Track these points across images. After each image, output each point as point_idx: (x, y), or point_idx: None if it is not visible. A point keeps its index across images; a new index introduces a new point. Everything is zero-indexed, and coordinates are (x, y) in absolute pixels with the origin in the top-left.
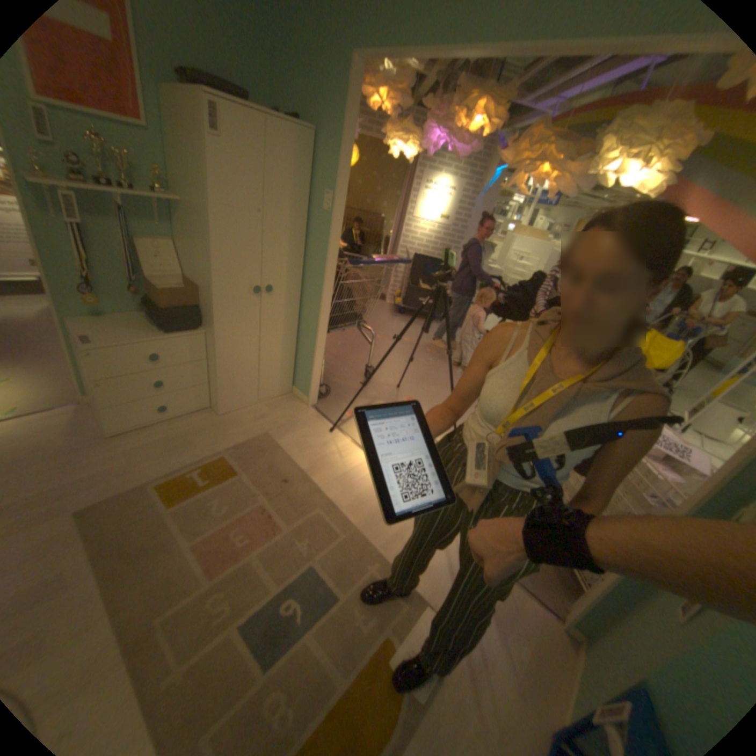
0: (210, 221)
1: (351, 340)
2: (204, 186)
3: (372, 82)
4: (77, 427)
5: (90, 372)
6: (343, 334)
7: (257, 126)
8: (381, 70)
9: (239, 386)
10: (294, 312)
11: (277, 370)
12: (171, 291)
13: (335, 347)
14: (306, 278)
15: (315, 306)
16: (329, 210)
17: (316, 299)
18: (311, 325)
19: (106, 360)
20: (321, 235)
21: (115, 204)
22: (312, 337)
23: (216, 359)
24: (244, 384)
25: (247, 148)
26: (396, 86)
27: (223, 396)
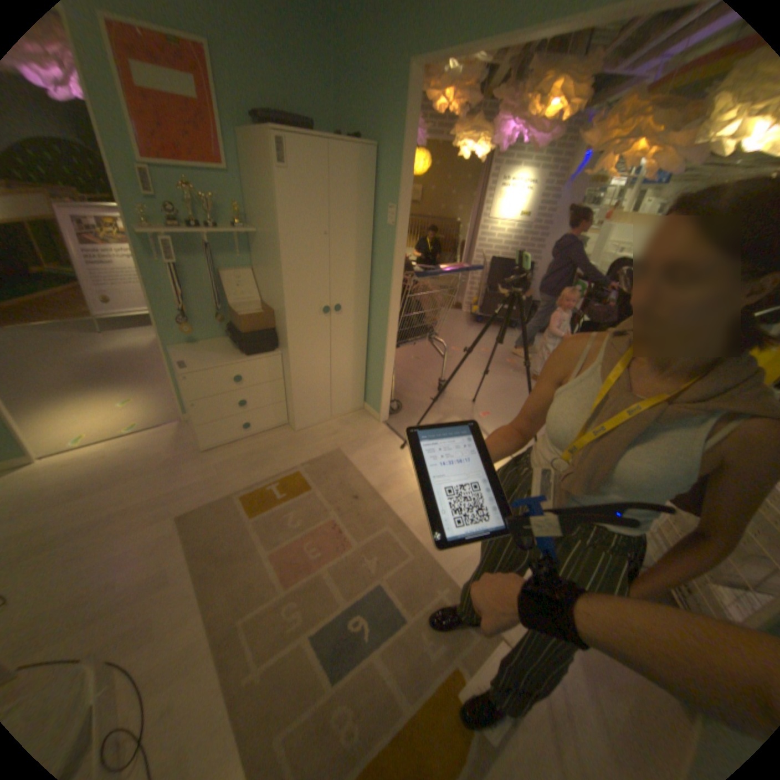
0: (281, 248)
1: (424, 353)
2: (275, 216)
3: (438, 84)
4: (179, 441)
5: (187, 393)
6: (416, 347)
7: (321, 152)
8: (446, 70)
9: (313, 403)
10: (363, 329)
11: (349, 386)
12: (251, 316)
13: (408, 360)
14: (374, 294)
15: (383, 321)
16: (393, 224)
17: (384, 314)
18: (379, 341)
19: (199, 382)
20: (386, 249)
21: (203, 241)
22: (381, 353)
23: (292, 378)
24: (318, 401)
25: (312, 174)
26: (463, 83)
27: (299, 413)
